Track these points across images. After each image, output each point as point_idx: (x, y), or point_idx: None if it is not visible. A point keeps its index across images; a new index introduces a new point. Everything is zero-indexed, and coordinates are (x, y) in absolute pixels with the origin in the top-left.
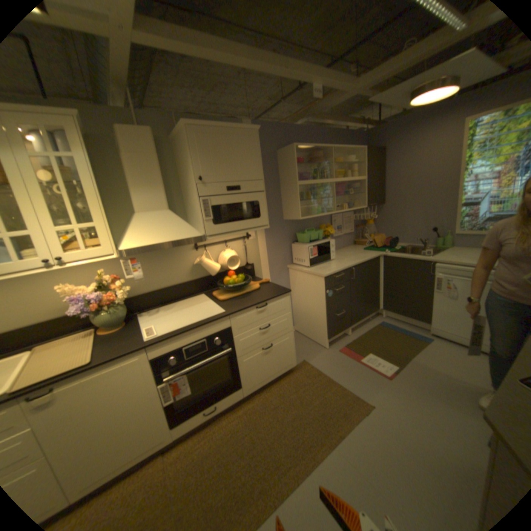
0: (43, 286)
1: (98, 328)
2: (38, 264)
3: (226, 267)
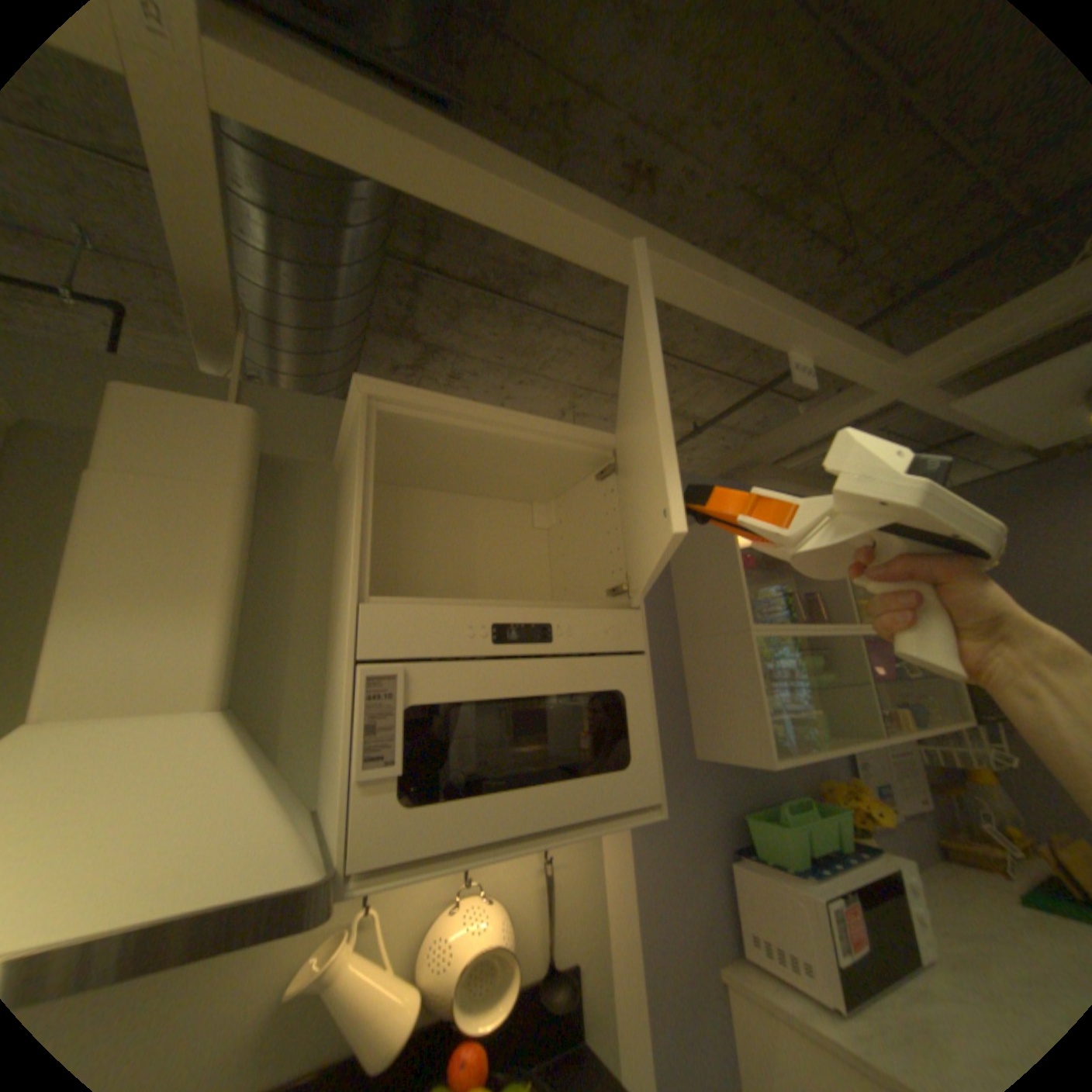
0: None
1: None
2: None
3: (449, 1005)
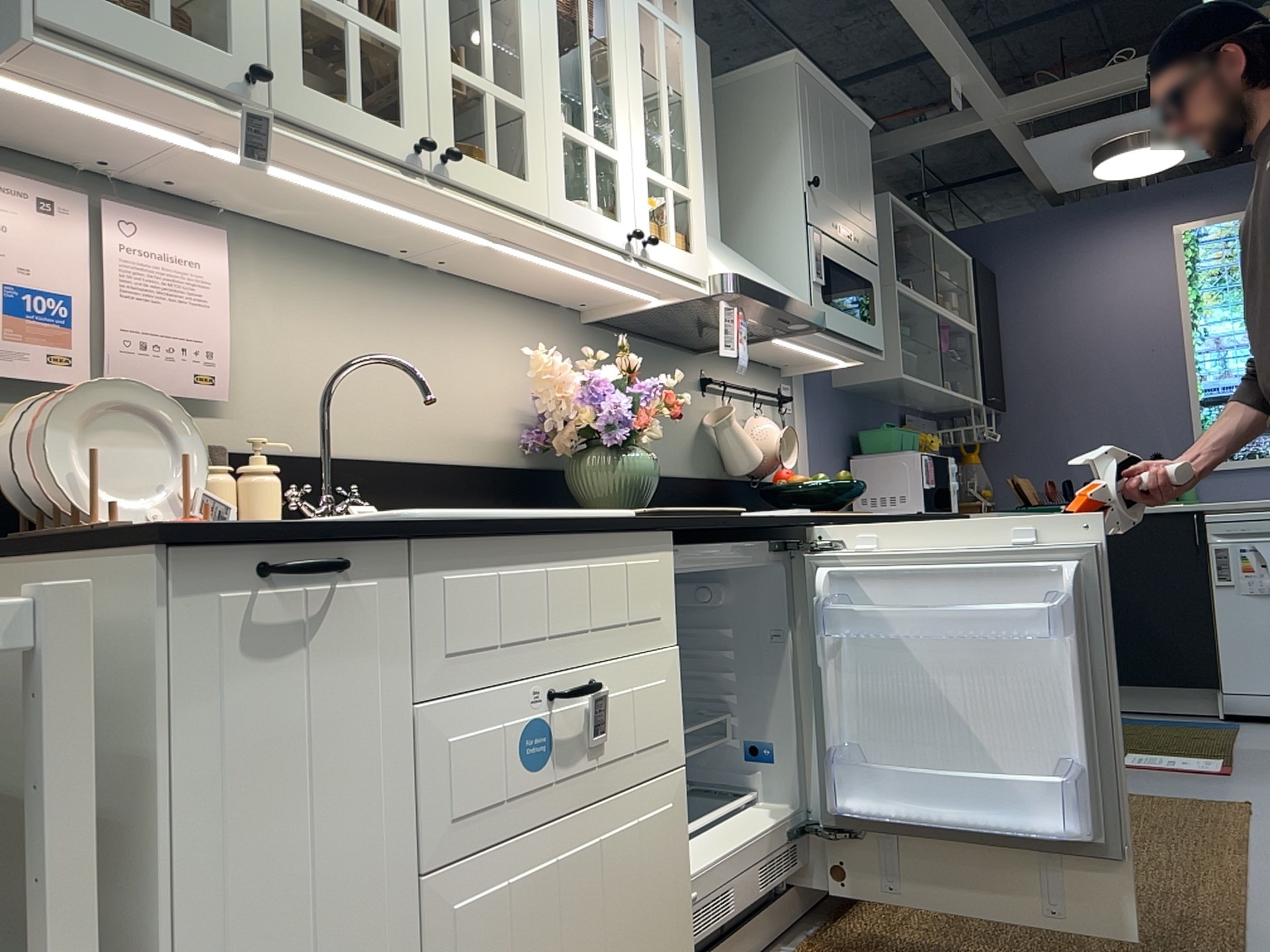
0: (452, 351)
1: (603, 502)
2: (618, 234)
3: (769, 459)
